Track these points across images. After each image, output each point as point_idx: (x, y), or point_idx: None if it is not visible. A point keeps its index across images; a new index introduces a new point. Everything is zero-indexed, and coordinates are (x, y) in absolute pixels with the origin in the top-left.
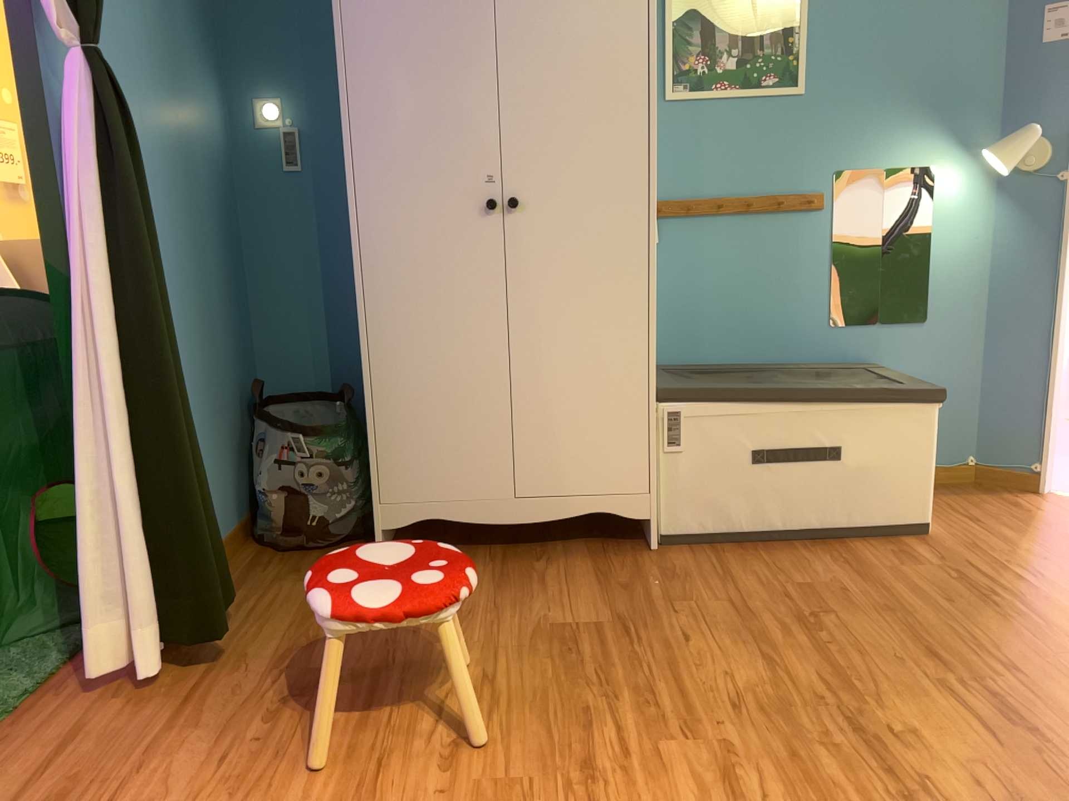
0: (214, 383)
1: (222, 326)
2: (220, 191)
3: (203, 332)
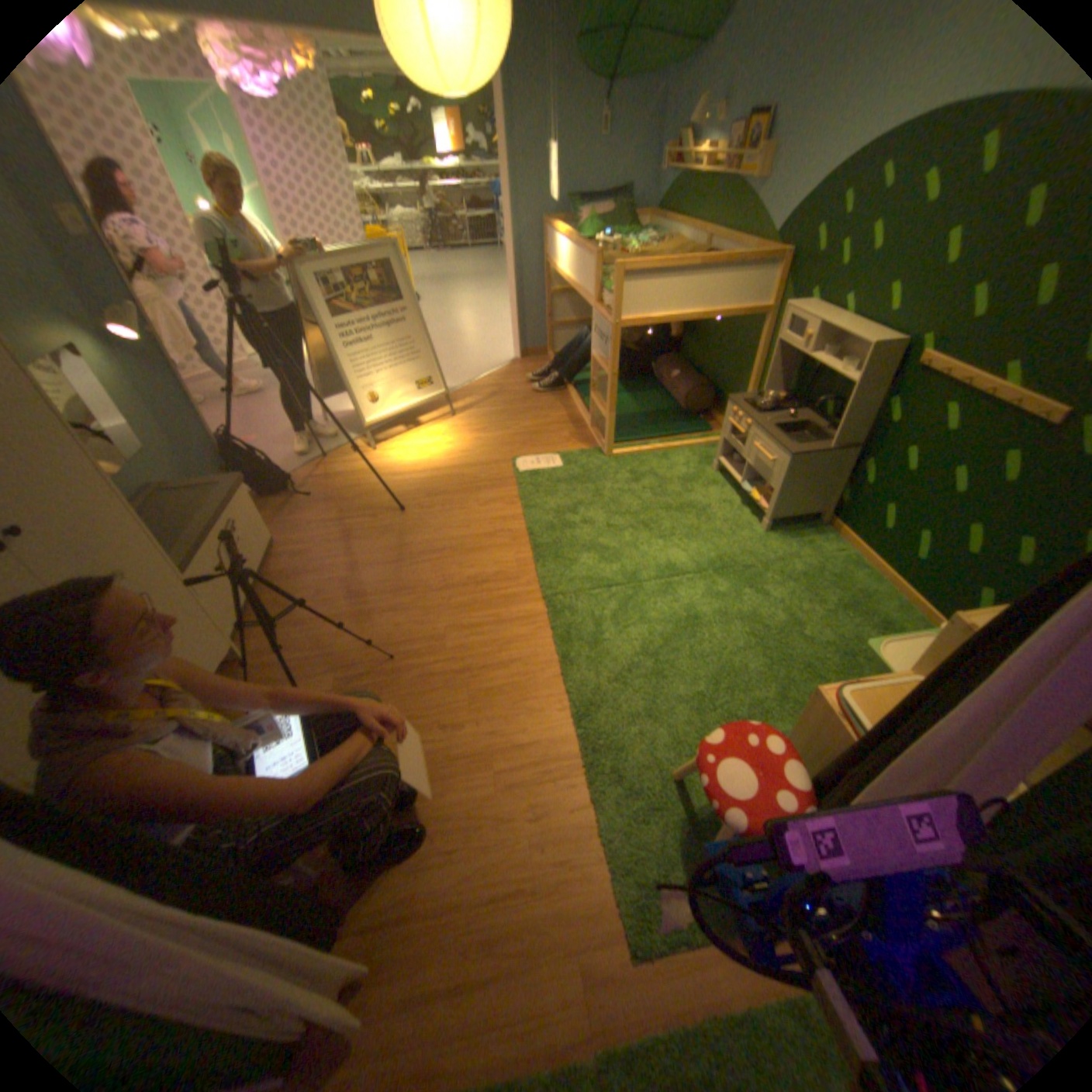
0: None
1: None
2: None
3: None
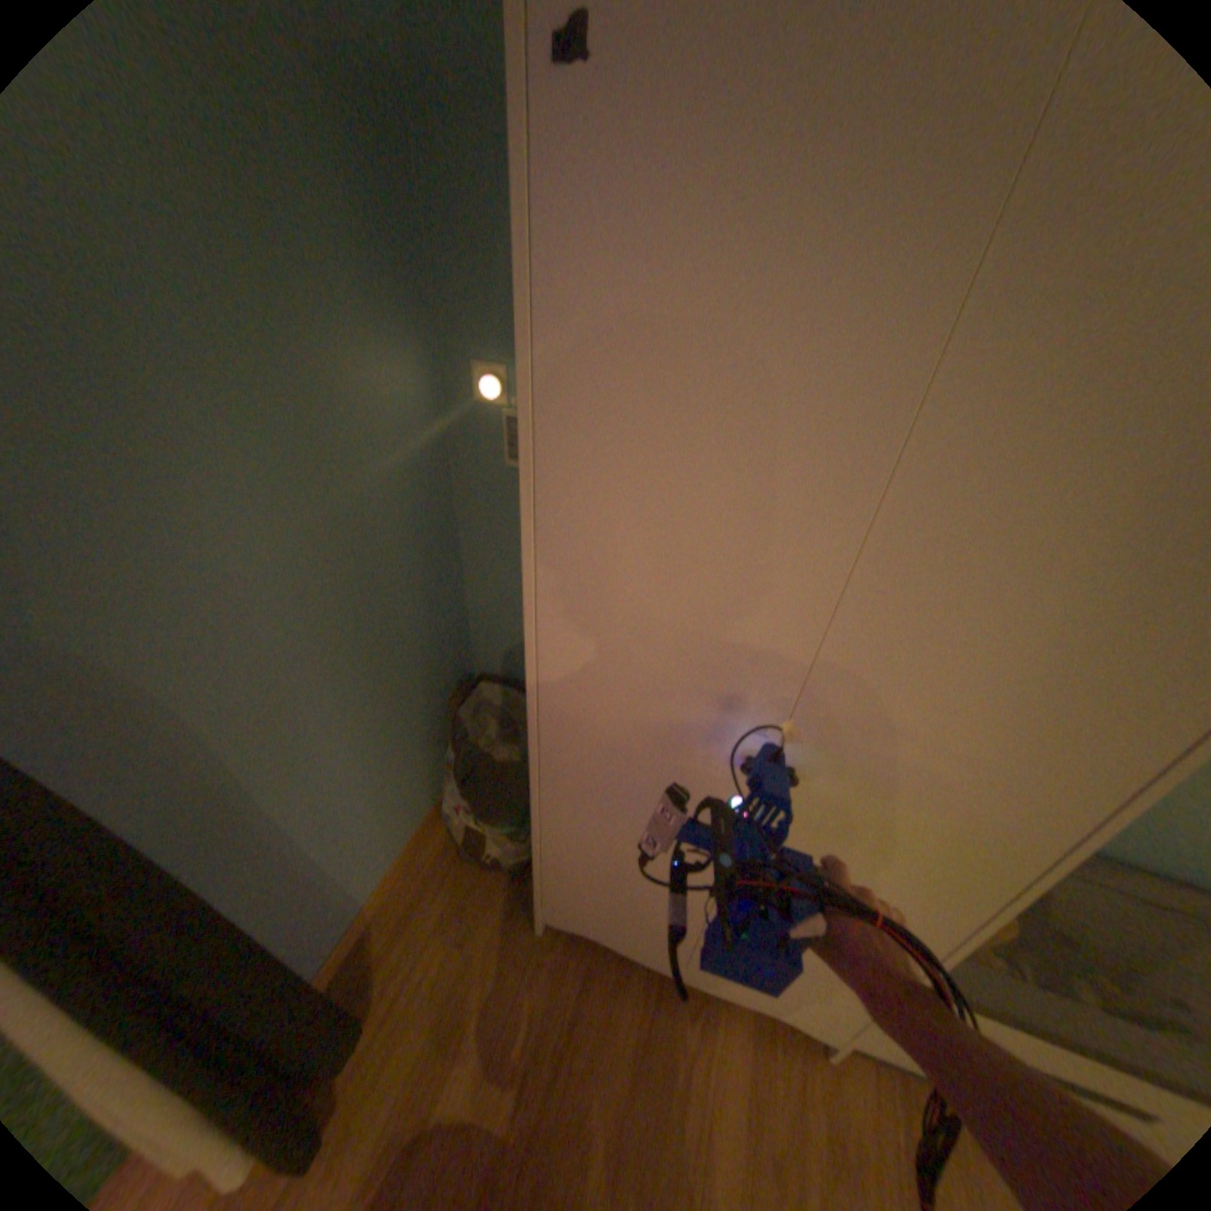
0: (396, 726)
1: (413, 658)
2: (413, 499)
3: (376, 695)
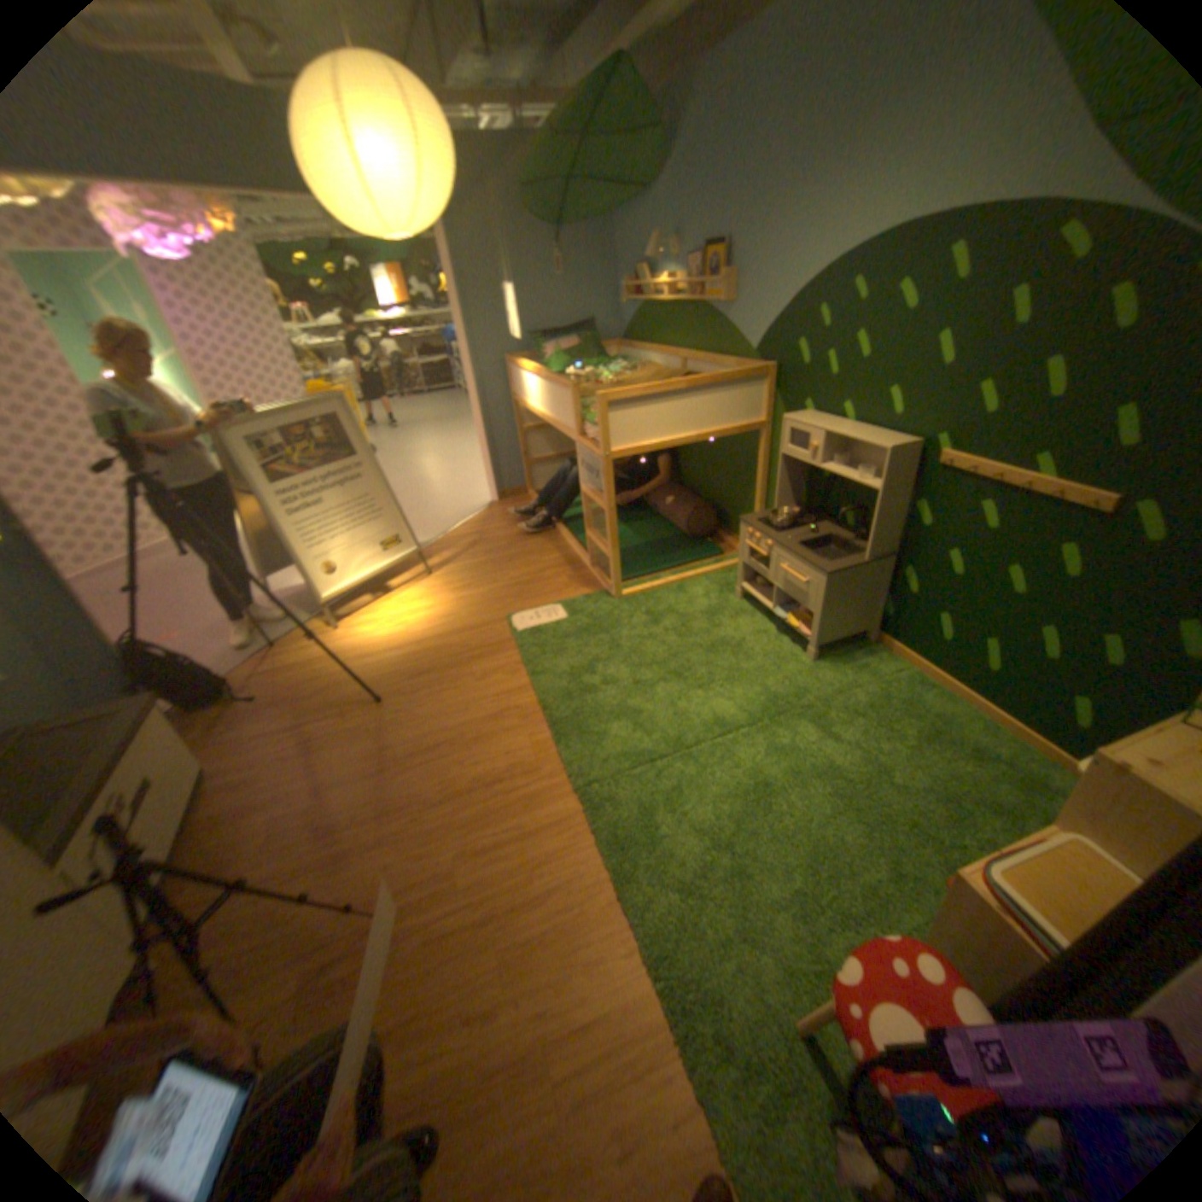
0: None
1: None
2: None
3: None
